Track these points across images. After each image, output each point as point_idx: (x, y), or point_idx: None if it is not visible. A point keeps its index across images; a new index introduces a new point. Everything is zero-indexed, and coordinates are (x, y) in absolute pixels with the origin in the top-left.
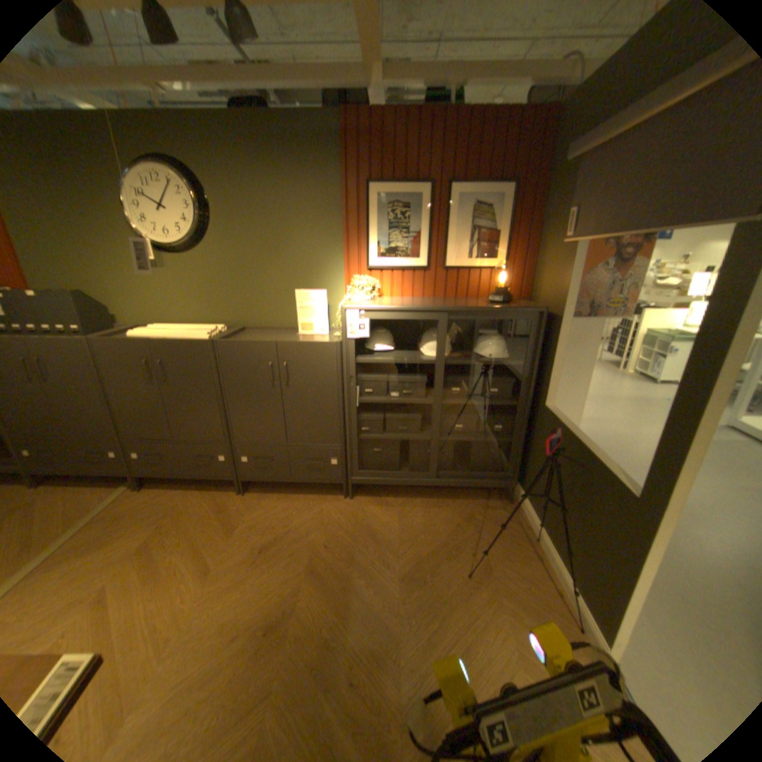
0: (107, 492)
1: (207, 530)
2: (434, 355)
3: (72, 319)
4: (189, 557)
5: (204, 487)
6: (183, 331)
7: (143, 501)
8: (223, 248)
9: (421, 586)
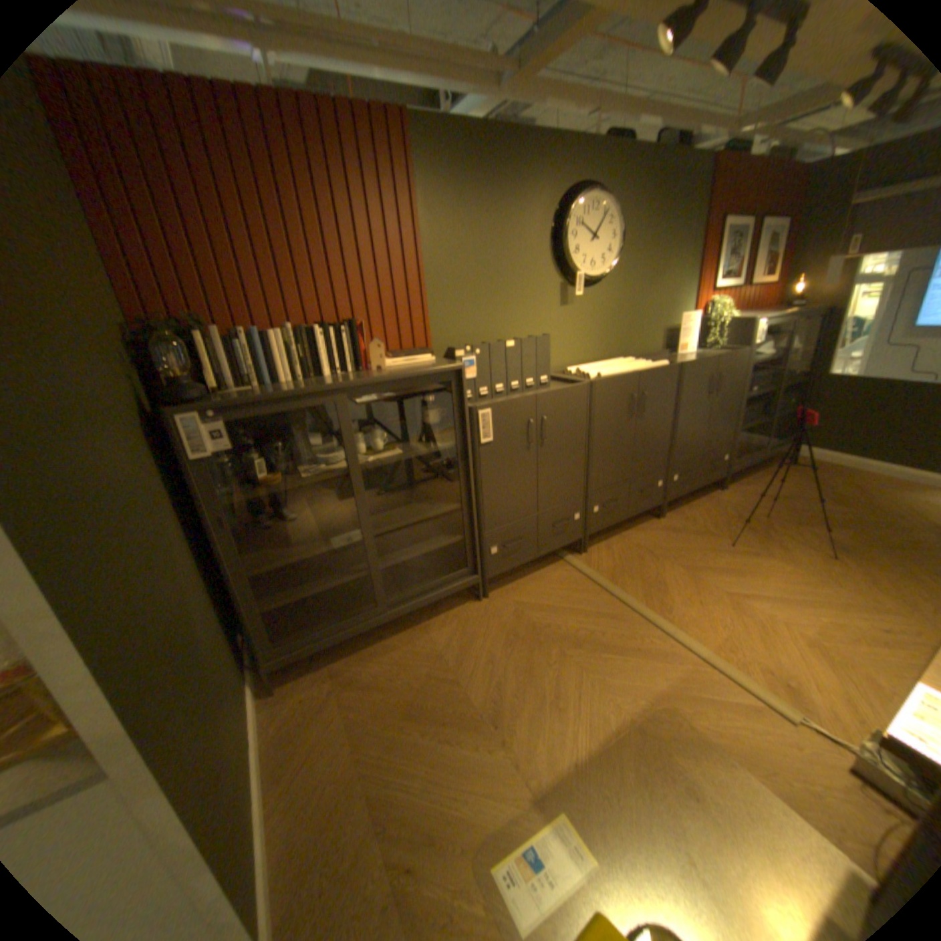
0: (561, 566)
1: (698, 542)
2: (771, 353)
3: (543, 370)
4: (728, 556)
5: (623, 528)
6: (627, 365)
7: (608, 555)
8: (623, 280)
9: (848, 503)
